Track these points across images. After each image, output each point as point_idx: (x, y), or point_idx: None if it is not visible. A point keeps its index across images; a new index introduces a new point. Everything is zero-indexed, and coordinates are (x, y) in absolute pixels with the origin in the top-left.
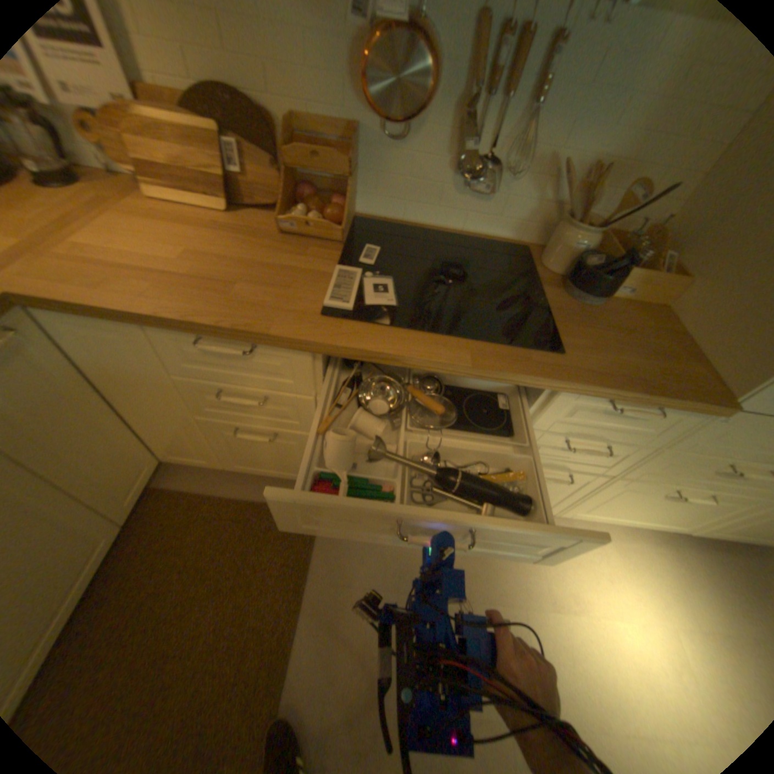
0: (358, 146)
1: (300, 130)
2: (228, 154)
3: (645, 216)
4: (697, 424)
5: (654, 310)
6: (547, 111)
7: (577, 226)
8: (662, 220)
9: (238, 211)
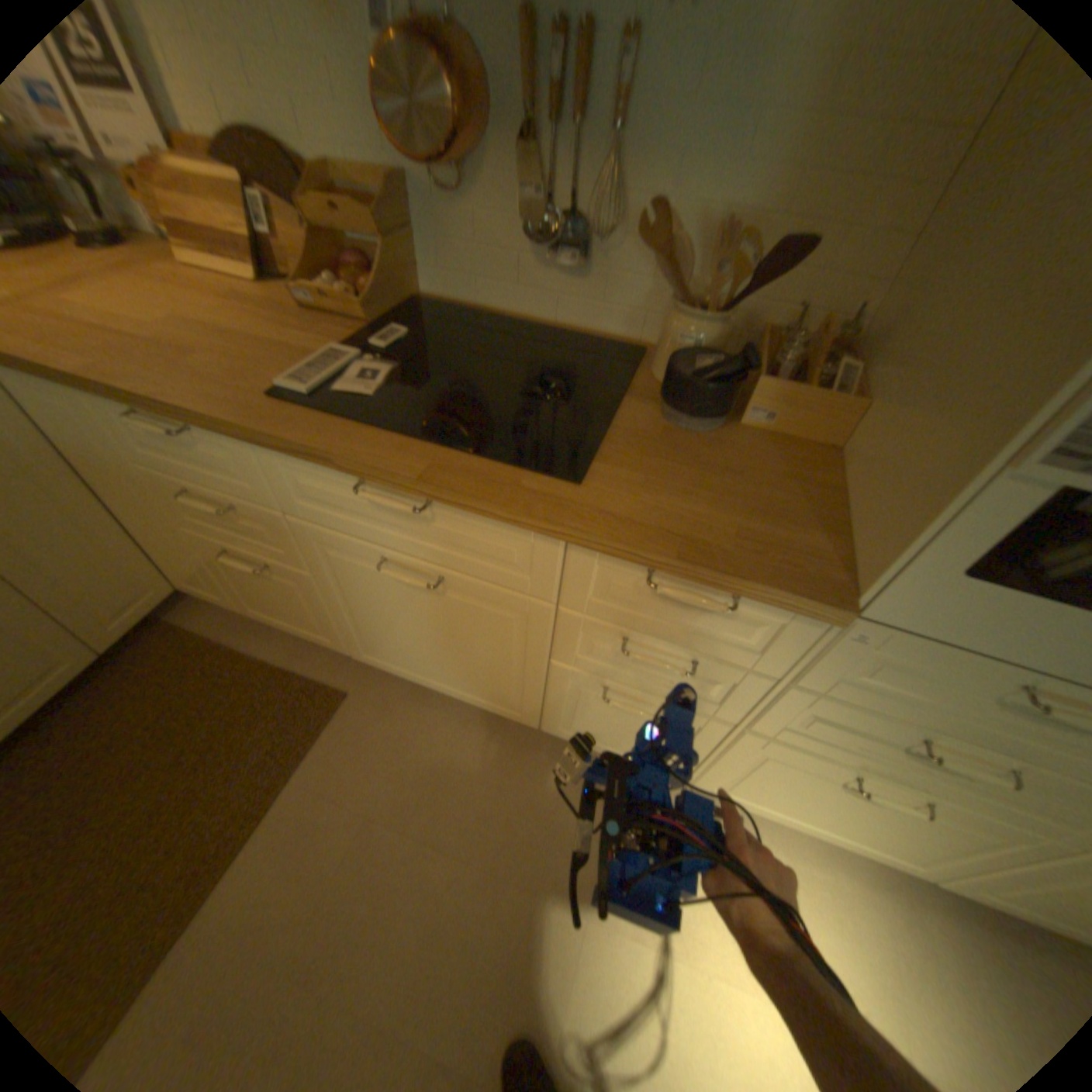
0: (407, 200)
1: (338, 180)
2: (254, 210)
3: (829, 306)
4: (816, 640)
5: (805, 450)
6: (640, 141)
7: (680, 309)
8: (858, 313)
9: (270, 281)
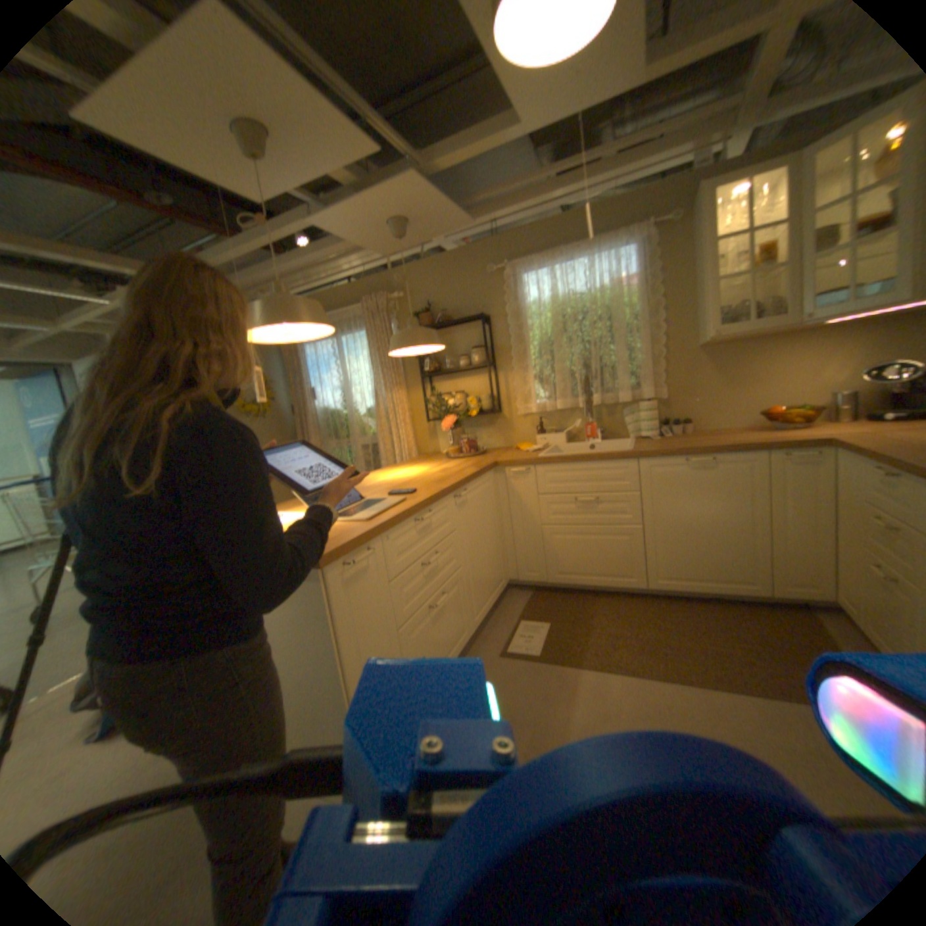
0: None
1: None
2: None
3: None
4: None
5: None
6: None
7: None
8: None
9: None
